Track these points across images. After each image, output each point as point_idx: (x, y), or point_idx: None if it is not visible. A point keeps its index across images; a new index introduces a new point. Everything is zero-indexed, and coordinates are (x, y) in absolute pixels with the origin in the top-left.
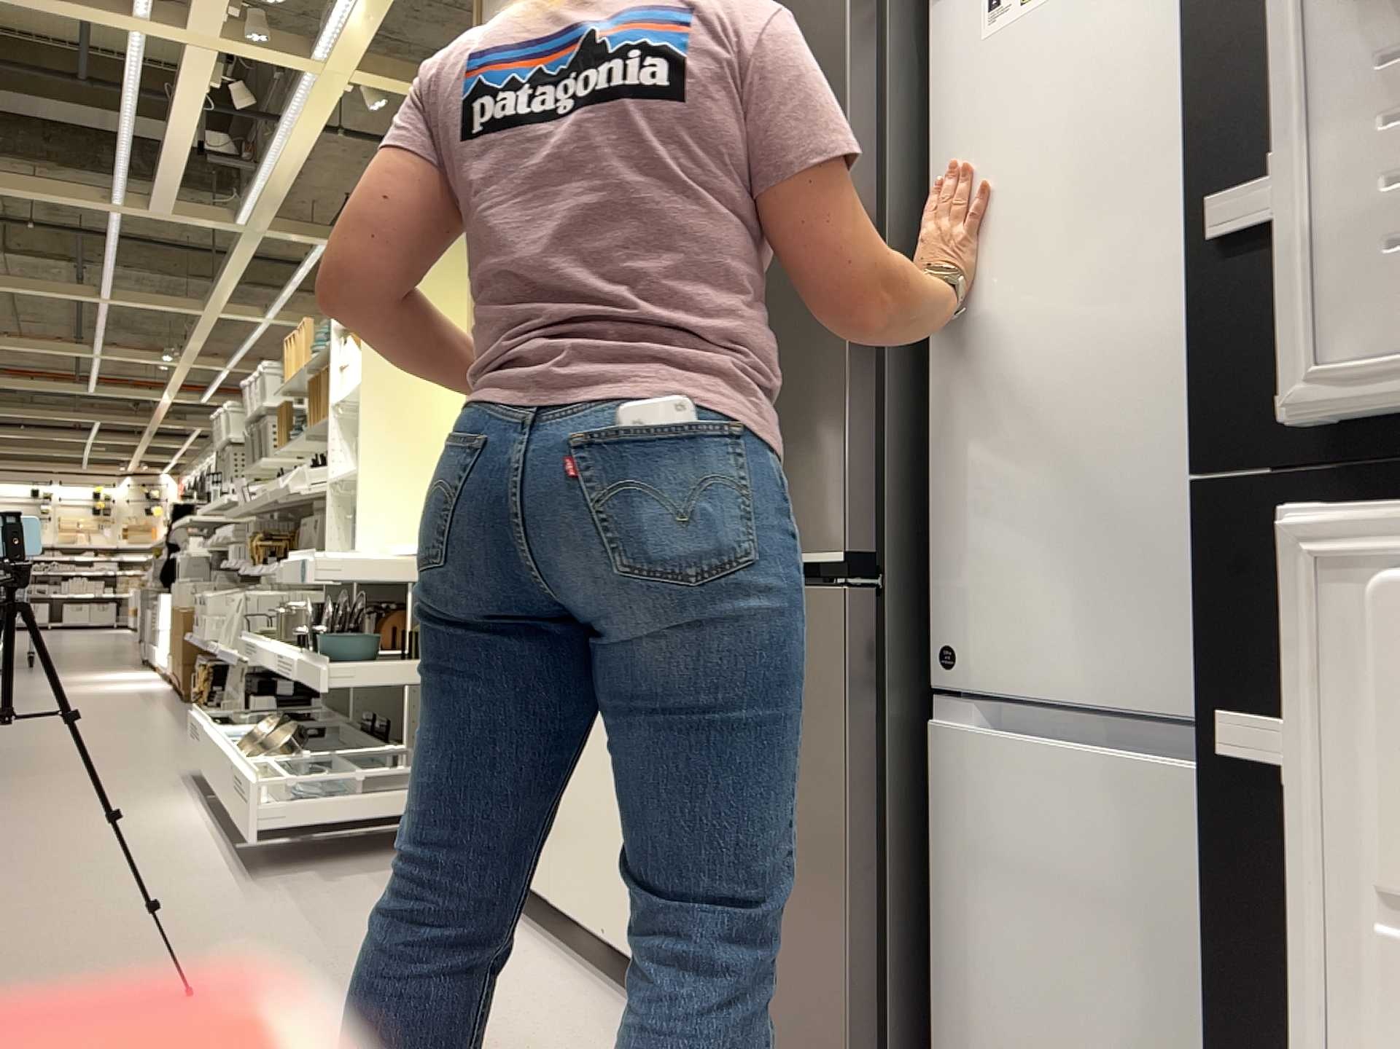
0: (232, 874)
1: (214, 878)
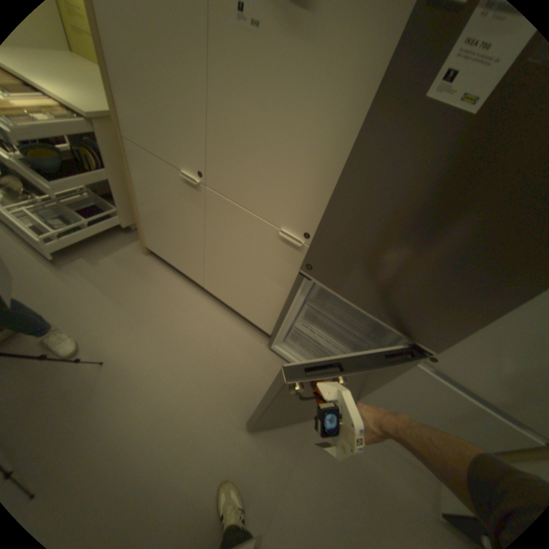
0: (44, 266)
1: (38, 271)
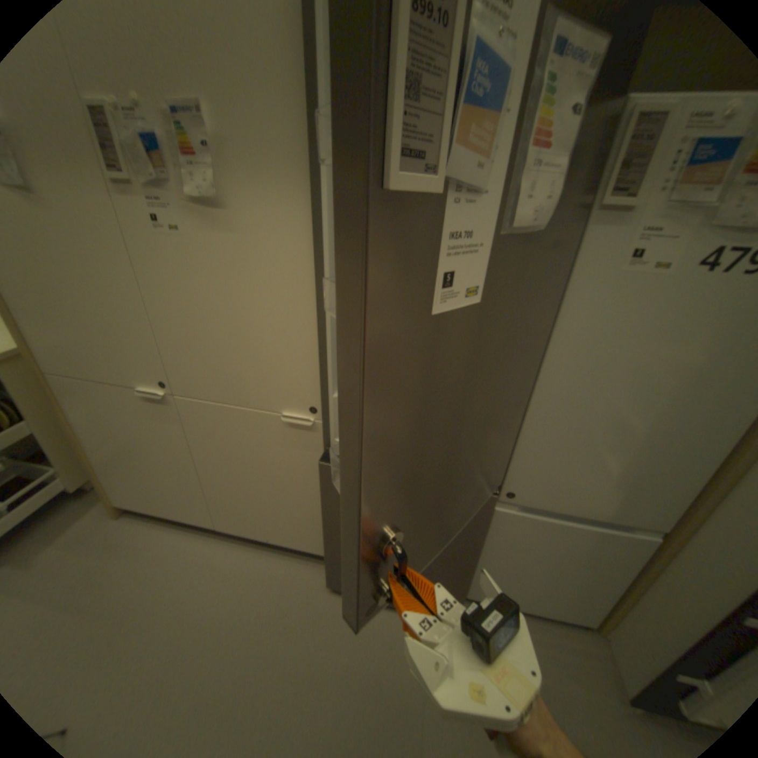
0: None
1: None
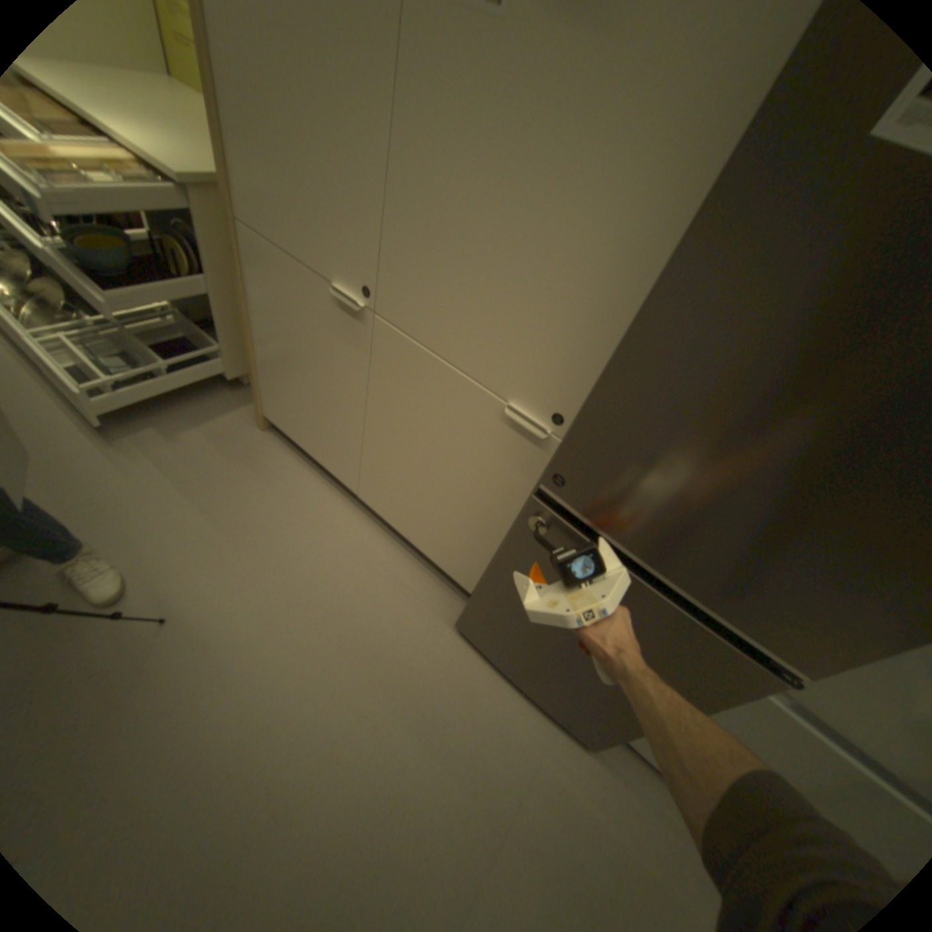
0: (87, 435)
1: (75, 443)
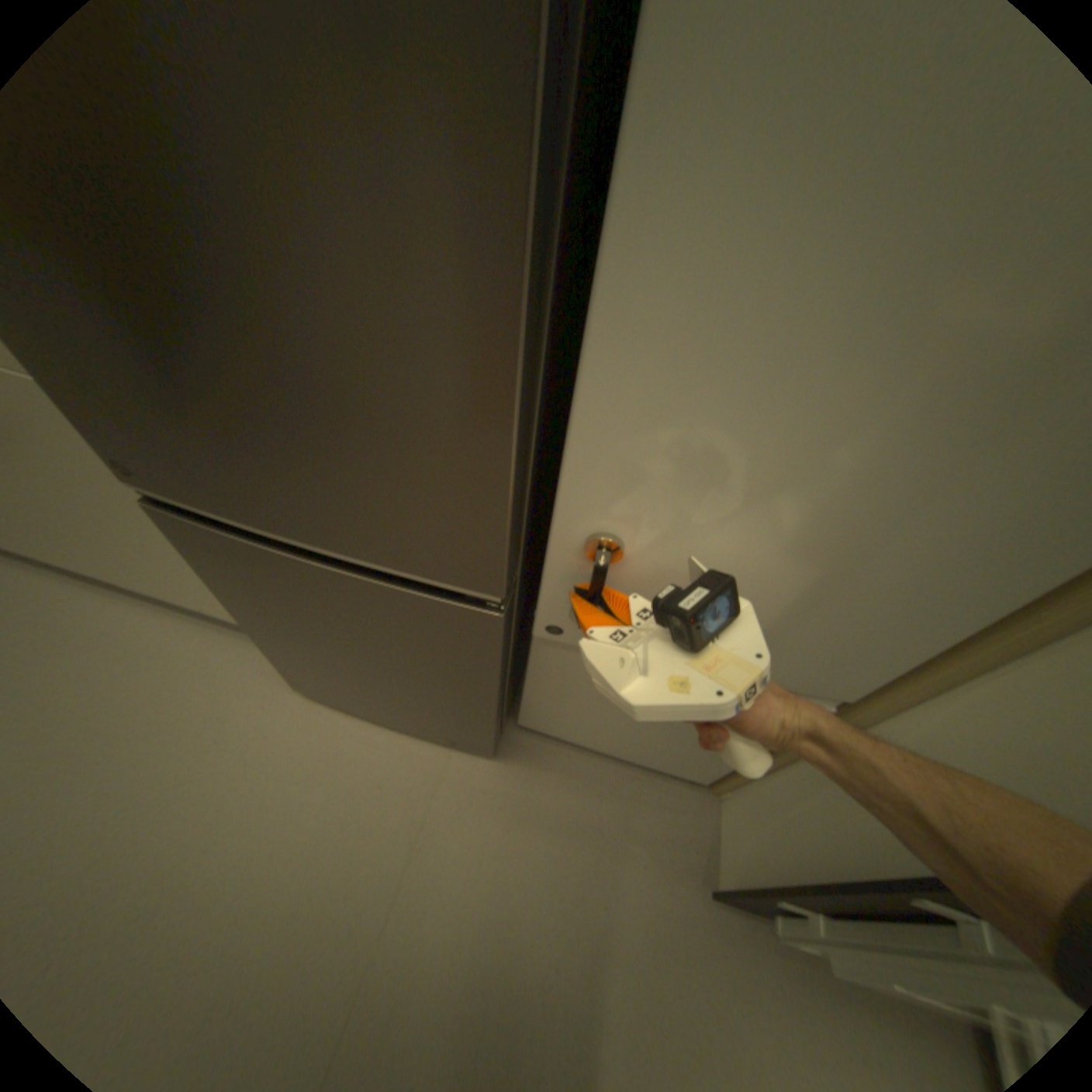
0: None
1: None
